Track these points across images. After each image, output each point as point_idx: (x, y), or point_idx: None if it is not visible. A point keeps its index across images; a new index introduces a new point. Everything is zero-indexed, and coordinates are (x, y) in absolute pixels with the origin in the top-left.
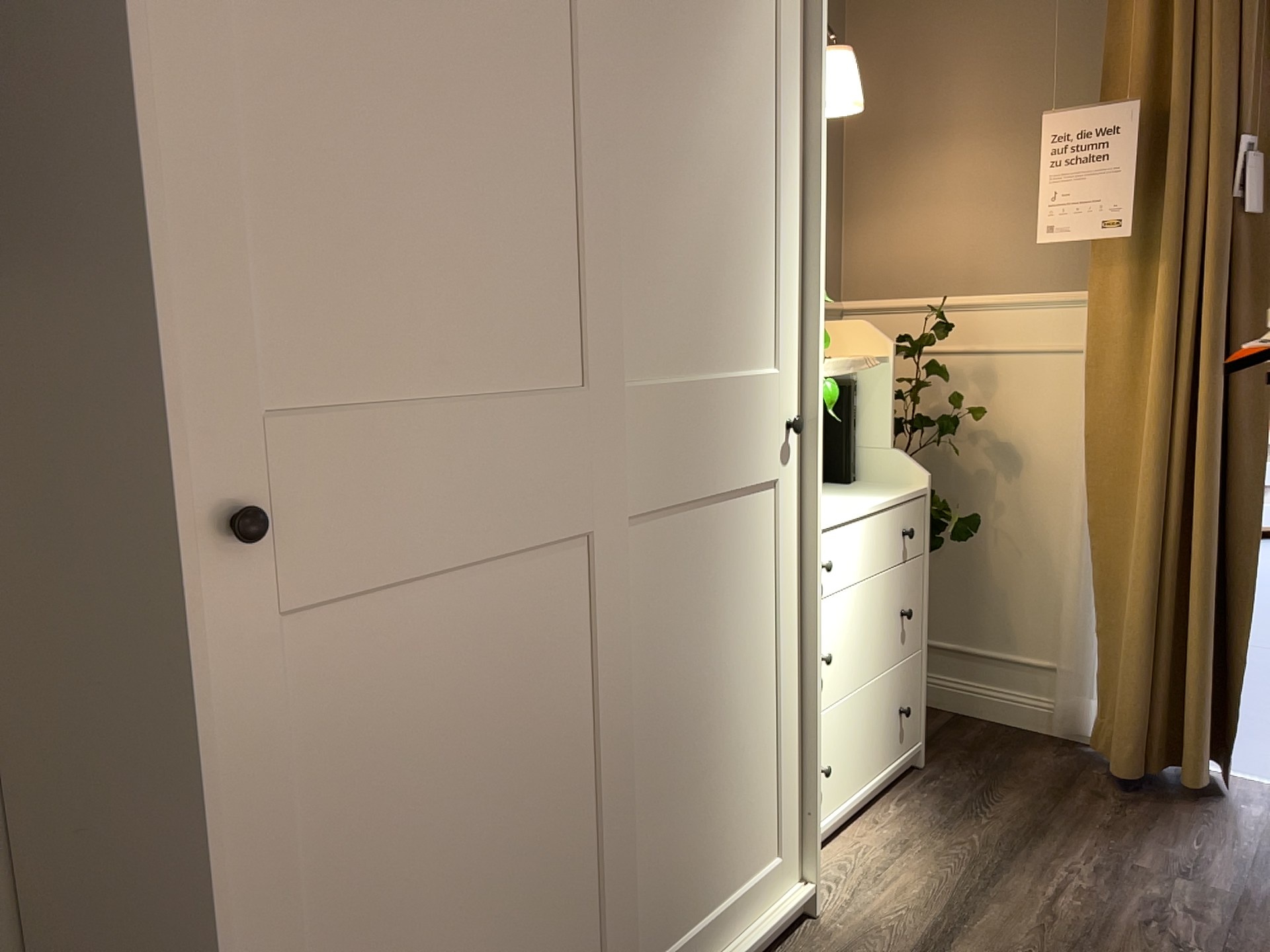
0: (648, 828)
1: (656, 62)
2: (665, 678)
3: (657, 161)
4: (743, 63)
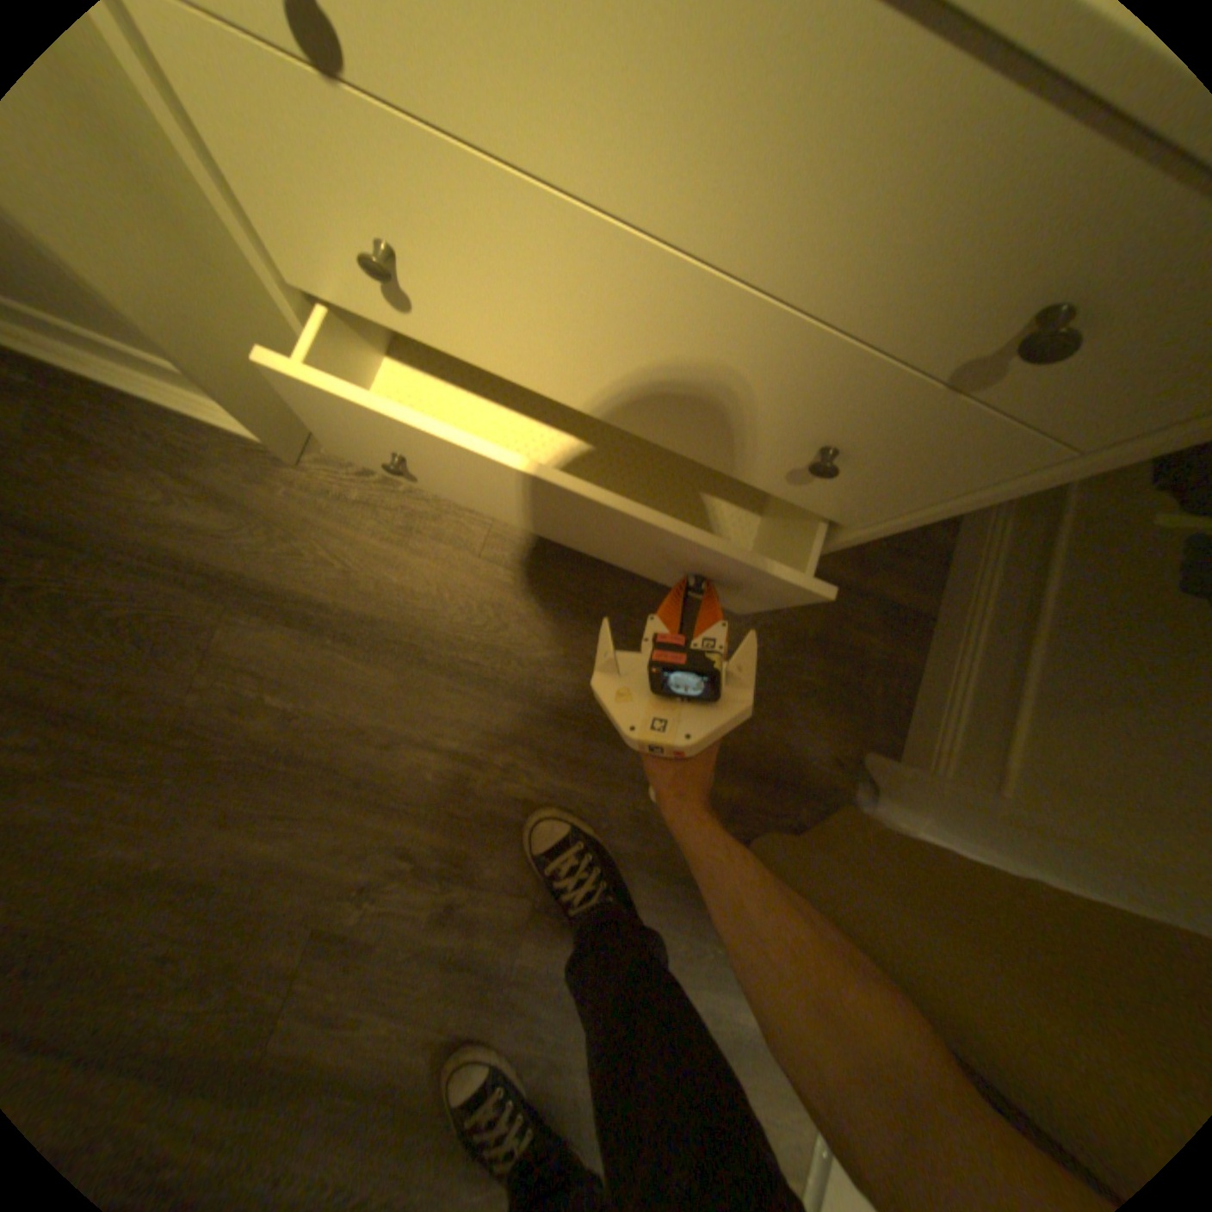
0: None
1: None
2: None
3: None
4: None
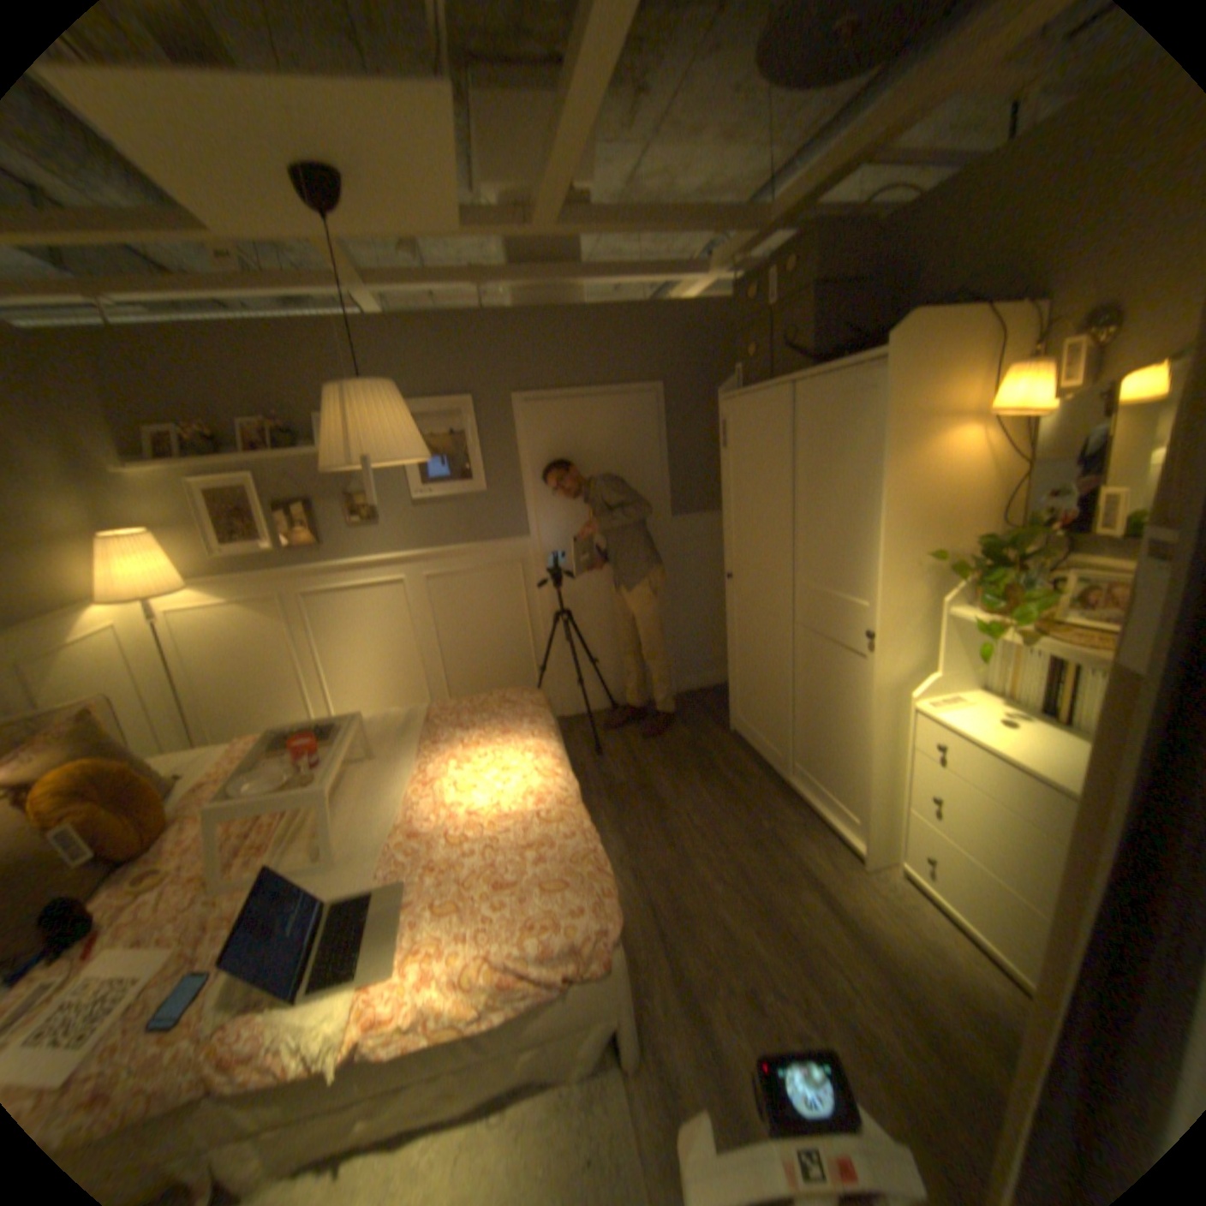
0: (802, 737)
1: (814, 460)
2: (810, 693)
3: (813, 498)
4: (858, 444)
